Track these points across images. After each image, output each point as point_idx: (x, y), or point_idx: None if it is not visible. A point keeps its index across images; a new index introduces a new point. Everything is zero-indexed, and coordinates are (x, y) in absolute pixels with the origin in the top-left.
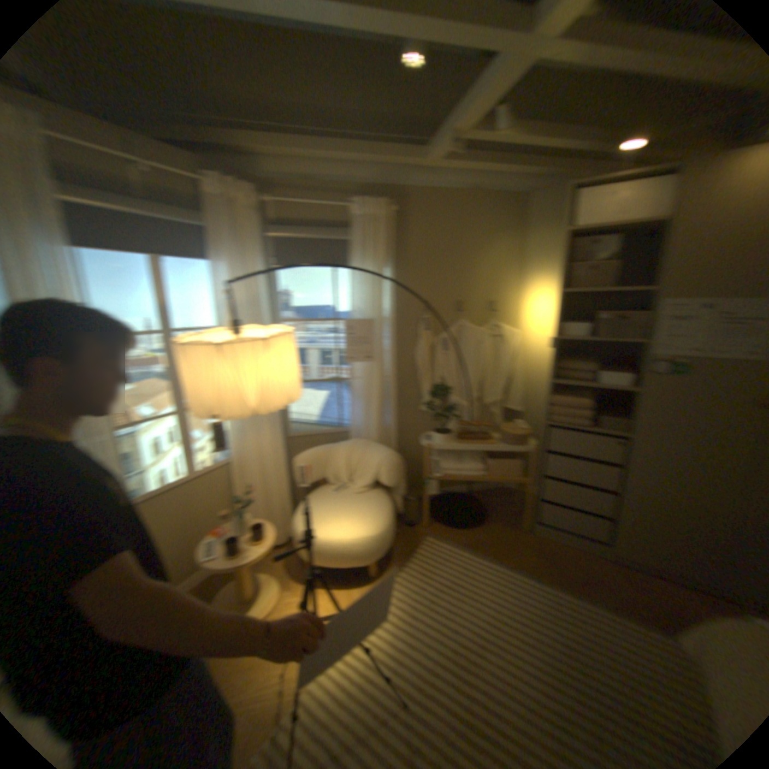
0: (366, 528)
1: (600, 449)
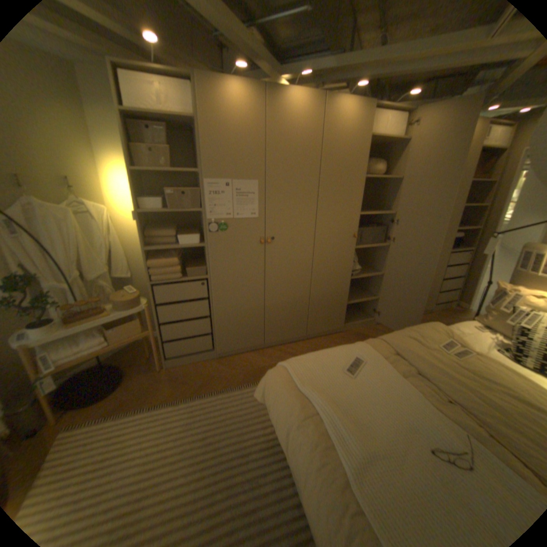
0: None
1: (190, 291)
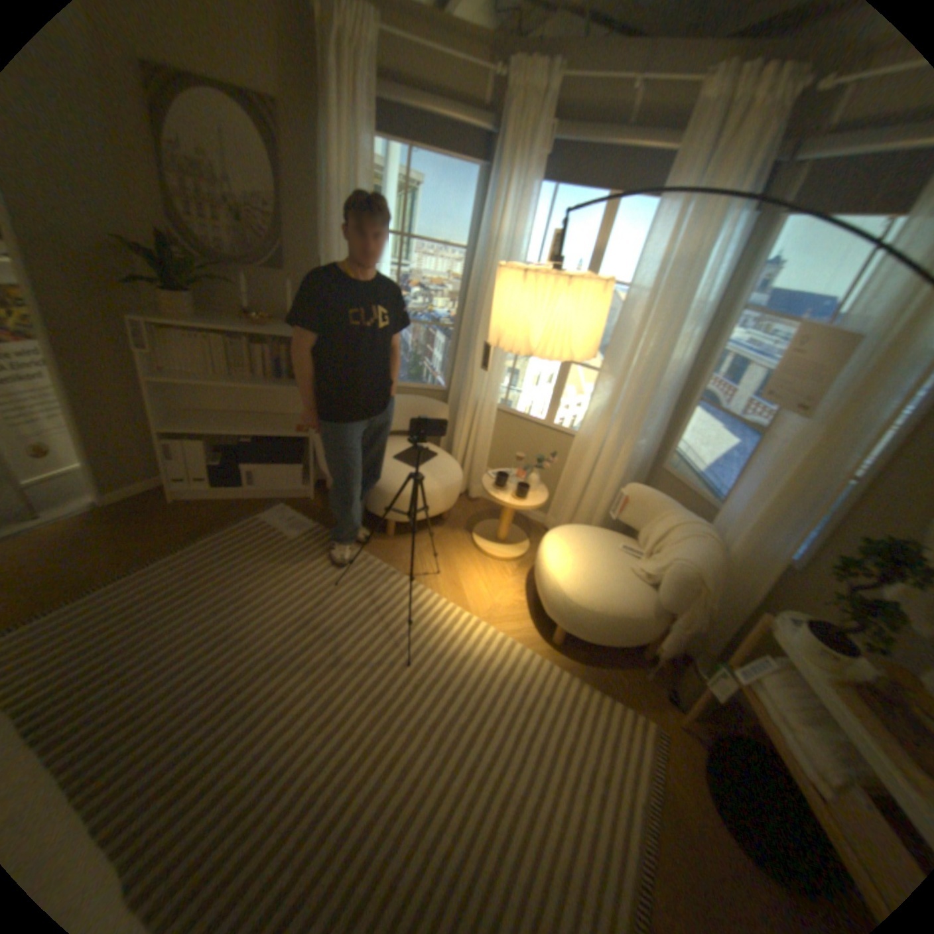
0: (568, 579)
1: None
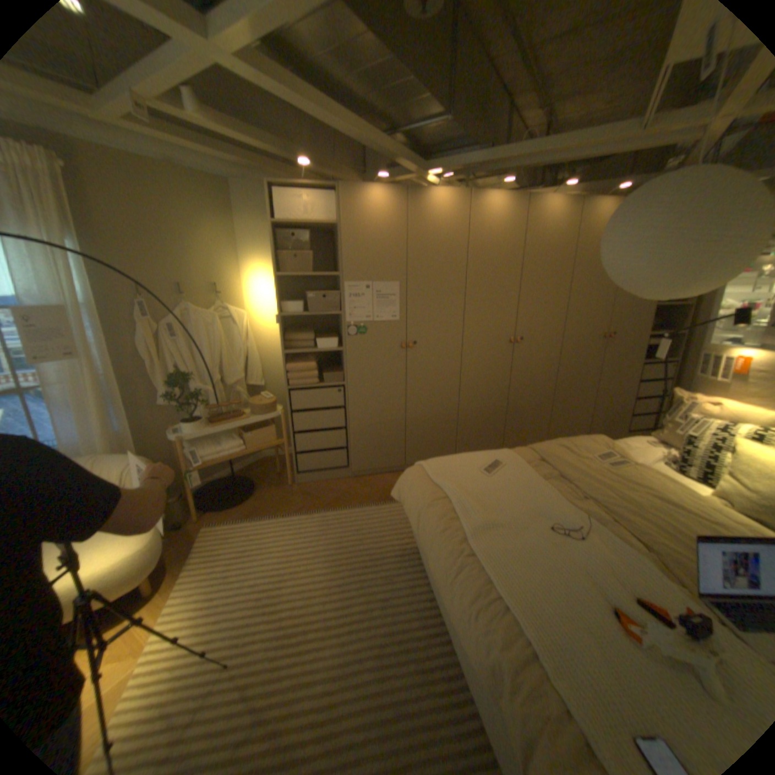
0: (121, 549)
1: (326, 399)
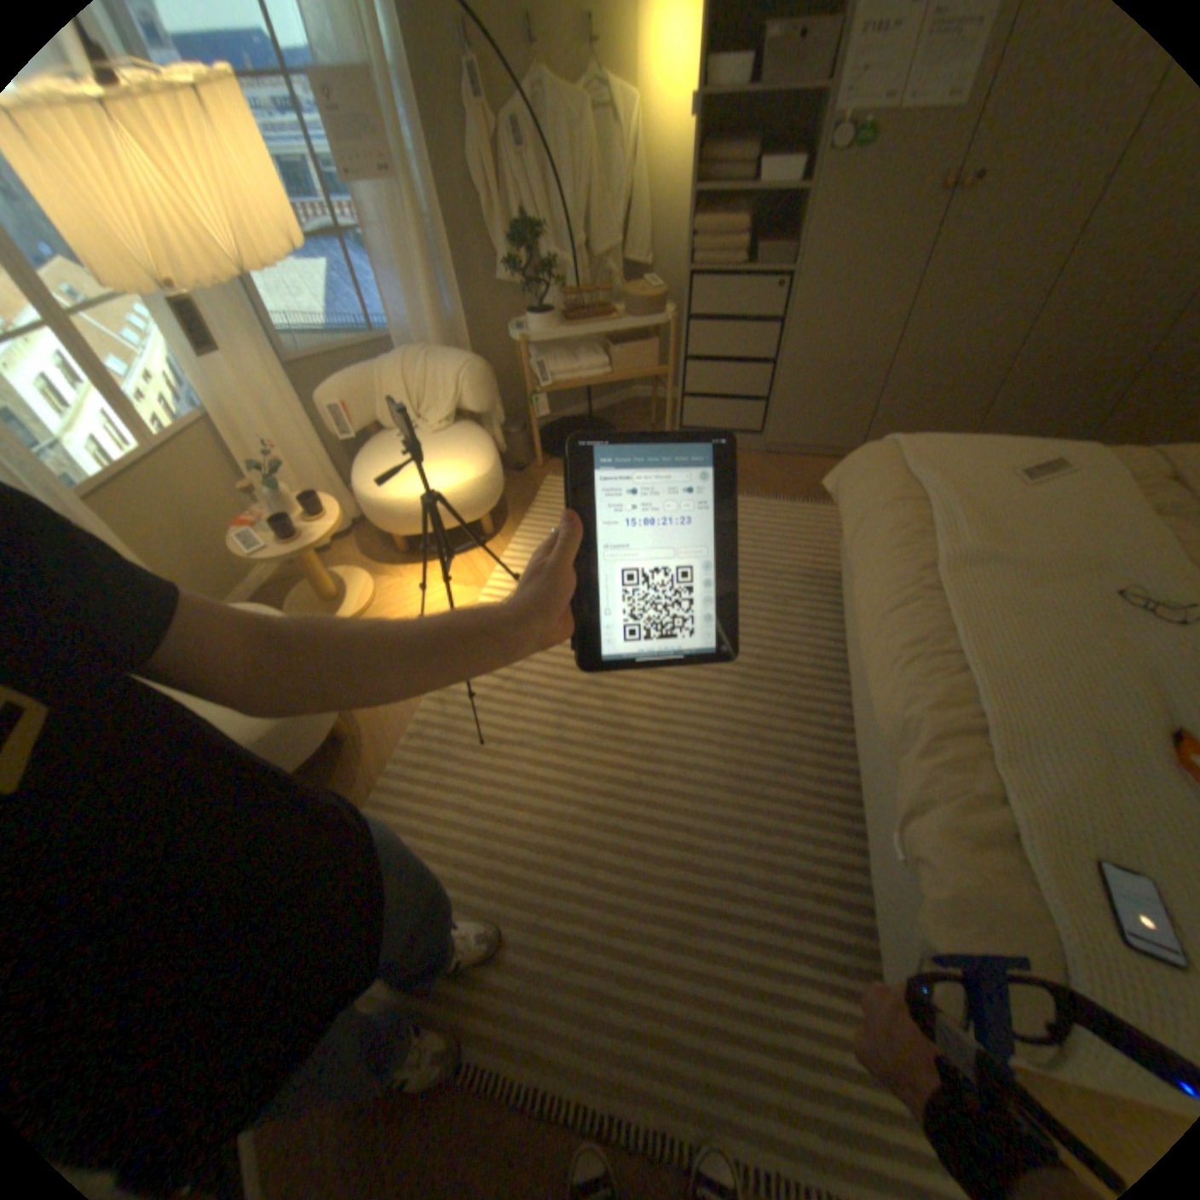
0: (460, 472)
1: (751, 300)
